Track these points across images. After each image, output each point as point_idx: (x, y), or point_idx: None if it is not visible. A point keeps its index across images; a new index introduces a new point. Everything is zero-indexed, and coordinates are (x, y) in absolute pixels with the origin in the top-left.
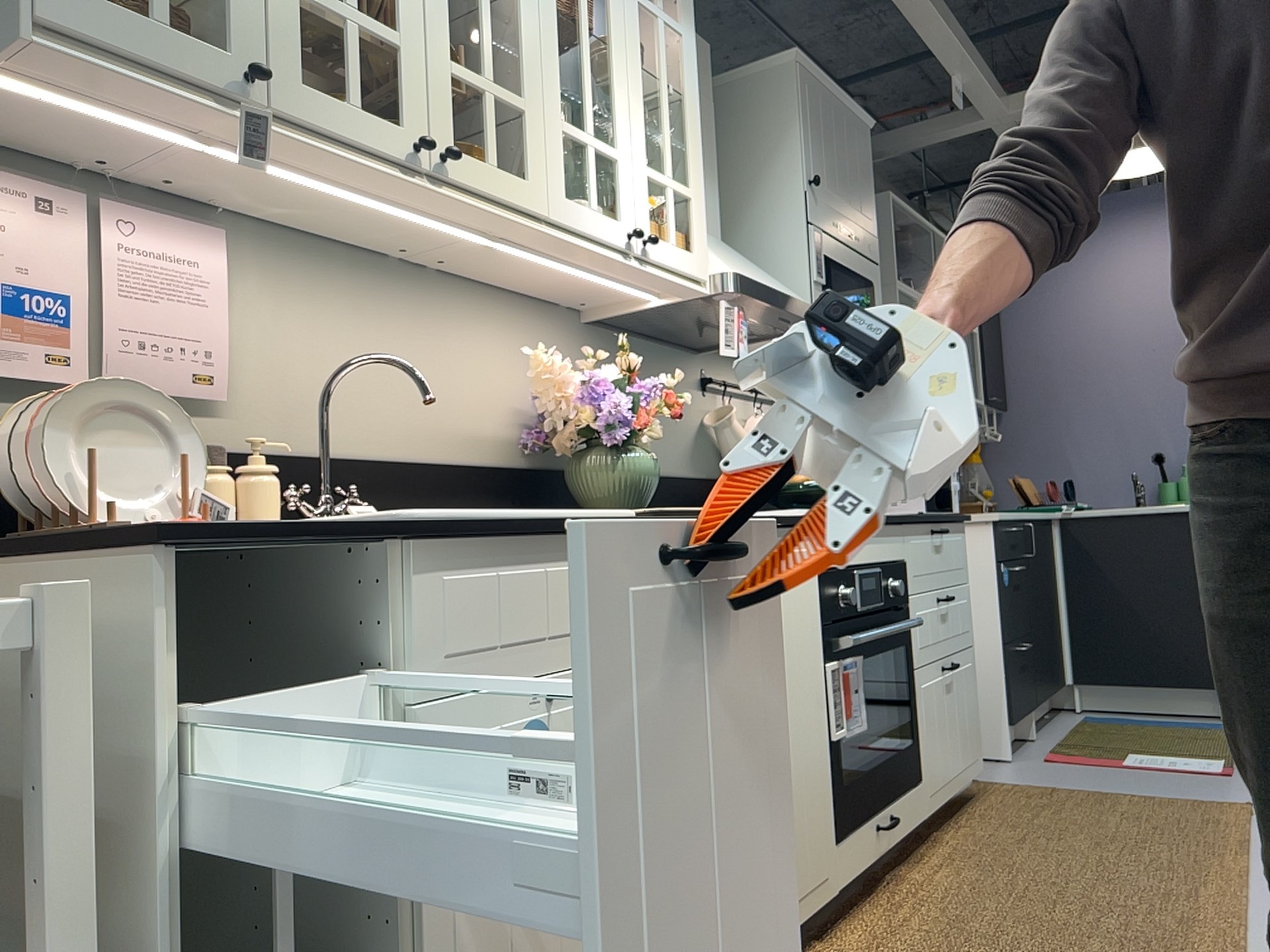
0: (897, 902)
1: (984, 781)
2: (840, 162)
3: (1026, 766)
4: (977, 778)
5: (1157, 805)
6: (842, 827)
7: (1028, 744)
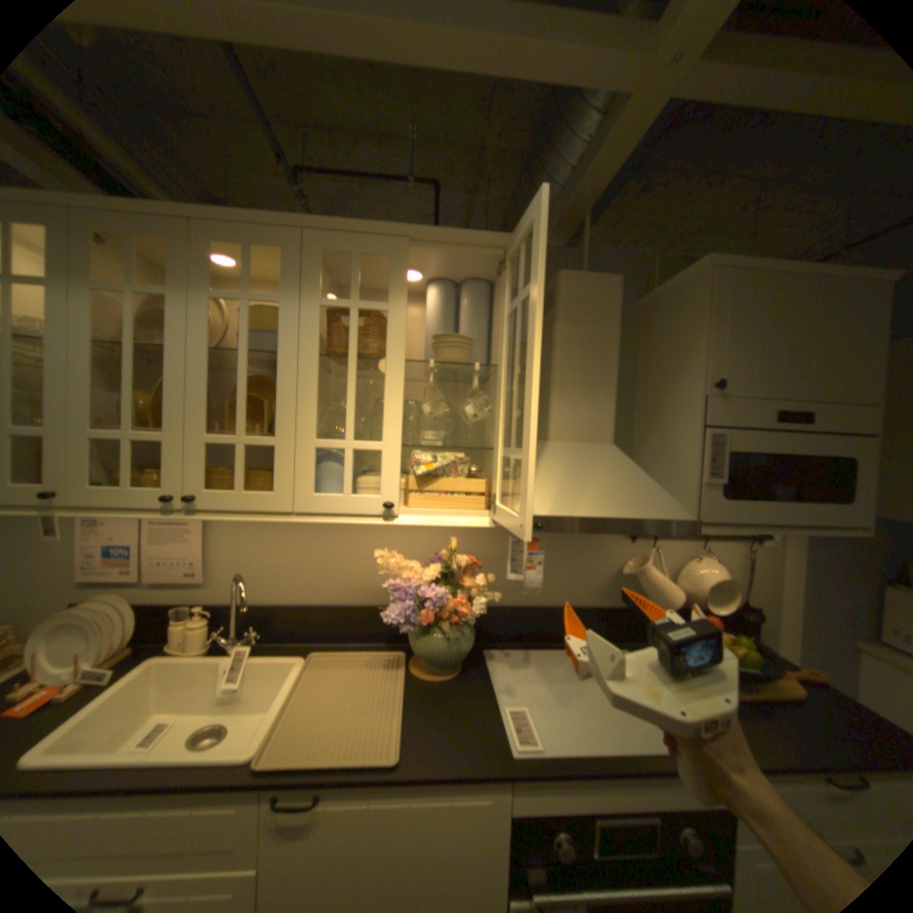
0: None
1: None
2: (793, 343)
3: None
4: None
5: None
6: None
7: None
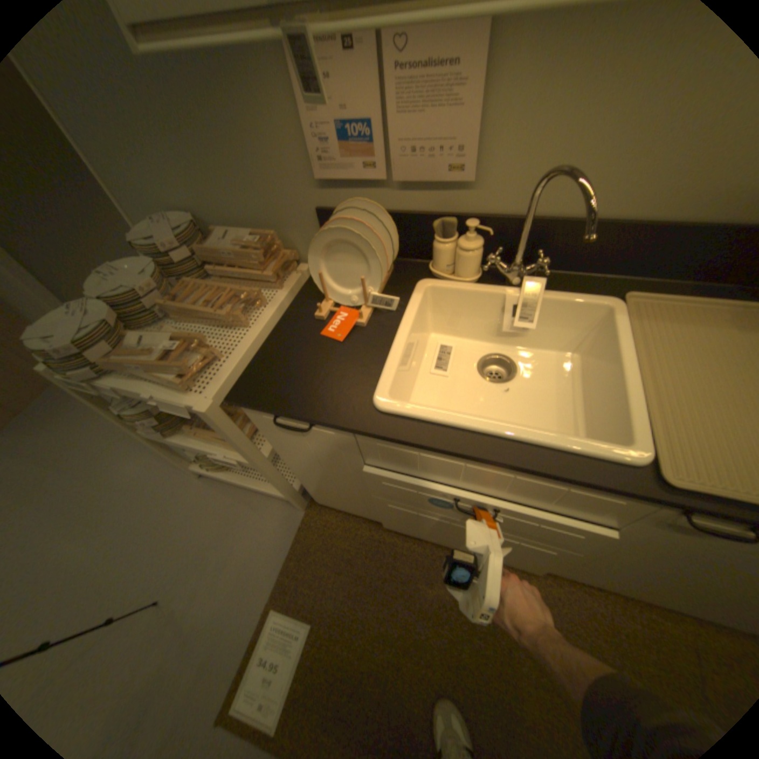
0: None
1: None
2: None
3: None
4: None
5: None
6: None
7: None
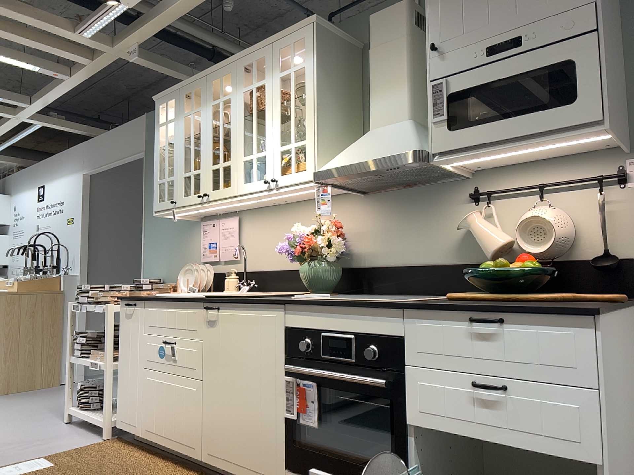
0: None
1: None
2: None
3: None
4: None
5: None
6: (291, 465)
7: None
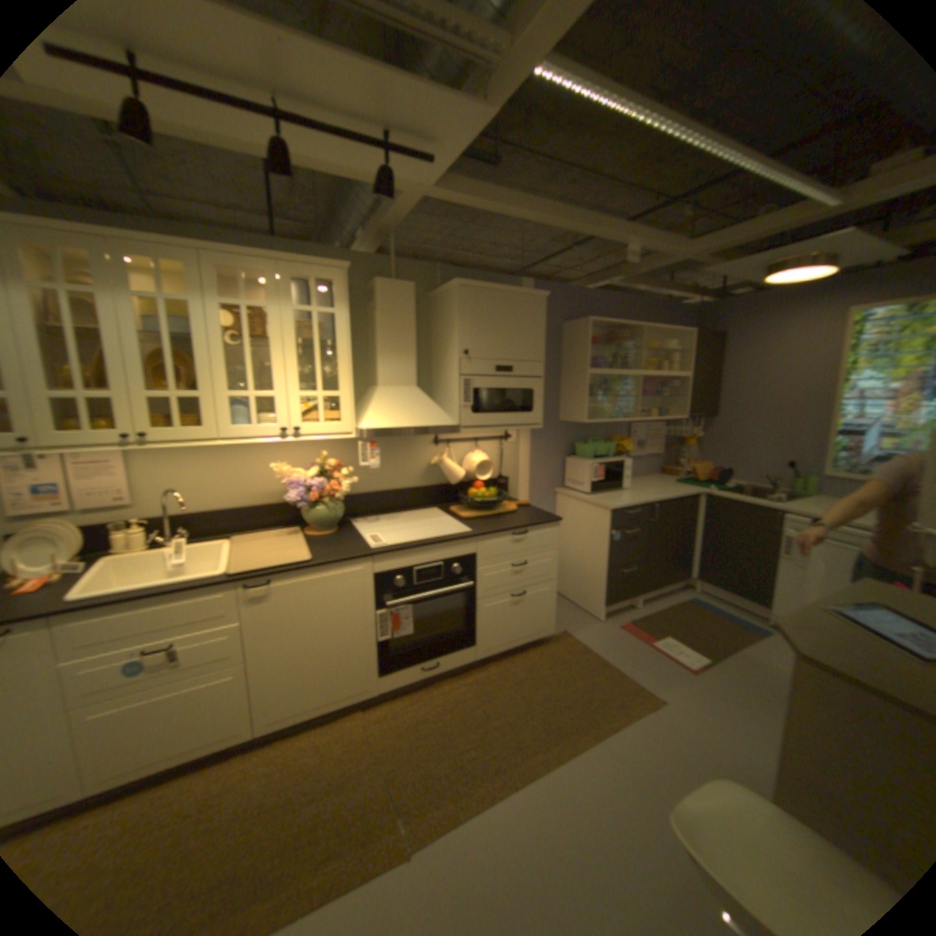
0: (420, 700)
1: (569, 634)
2: (501, 330)
3: (605, 629)
4: (569, 630)
5: (616, 685)
6: (386, 671)
7: (631, 612)
